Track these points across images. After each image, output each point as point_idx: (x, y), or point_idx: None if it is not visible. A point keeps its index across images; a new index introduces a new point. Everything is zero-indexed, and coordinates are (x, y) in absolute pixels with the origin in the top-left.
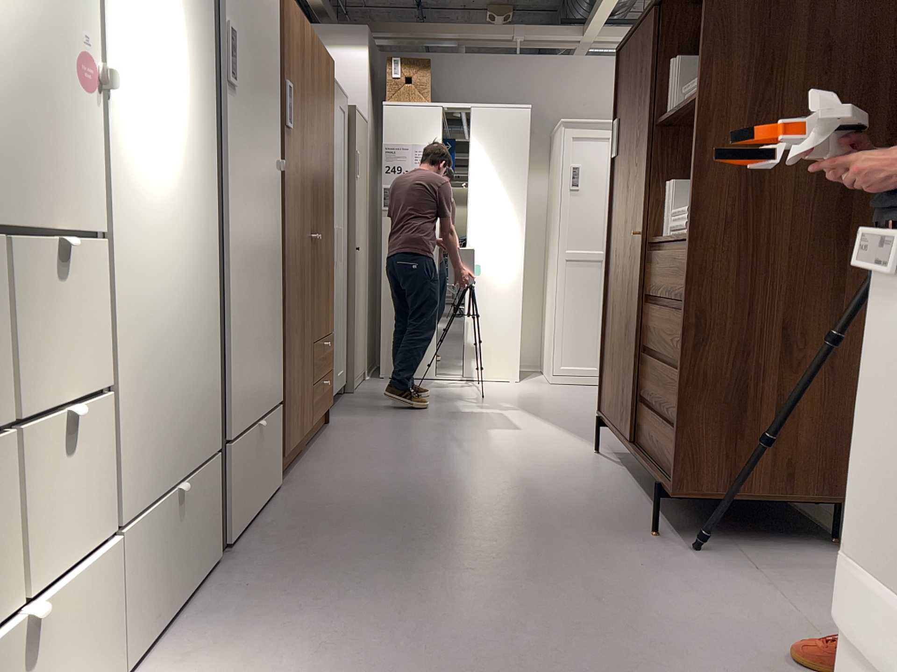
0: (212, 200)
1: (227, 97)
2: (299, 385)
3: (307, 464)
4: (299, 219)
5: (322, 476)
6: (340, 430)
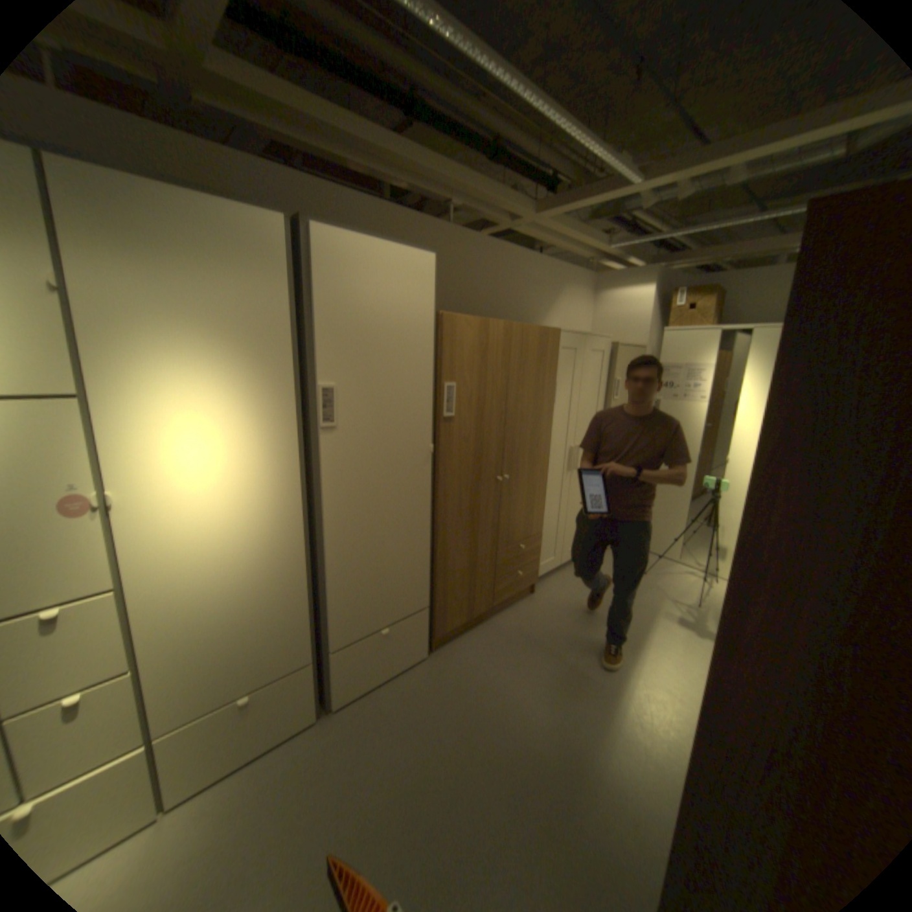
0: (303, 511)
1: (323, 437)
2: (465, 587)
3: (471, 638)
4: (470, 475)
5: (463, 658)
6: (533, 606)
